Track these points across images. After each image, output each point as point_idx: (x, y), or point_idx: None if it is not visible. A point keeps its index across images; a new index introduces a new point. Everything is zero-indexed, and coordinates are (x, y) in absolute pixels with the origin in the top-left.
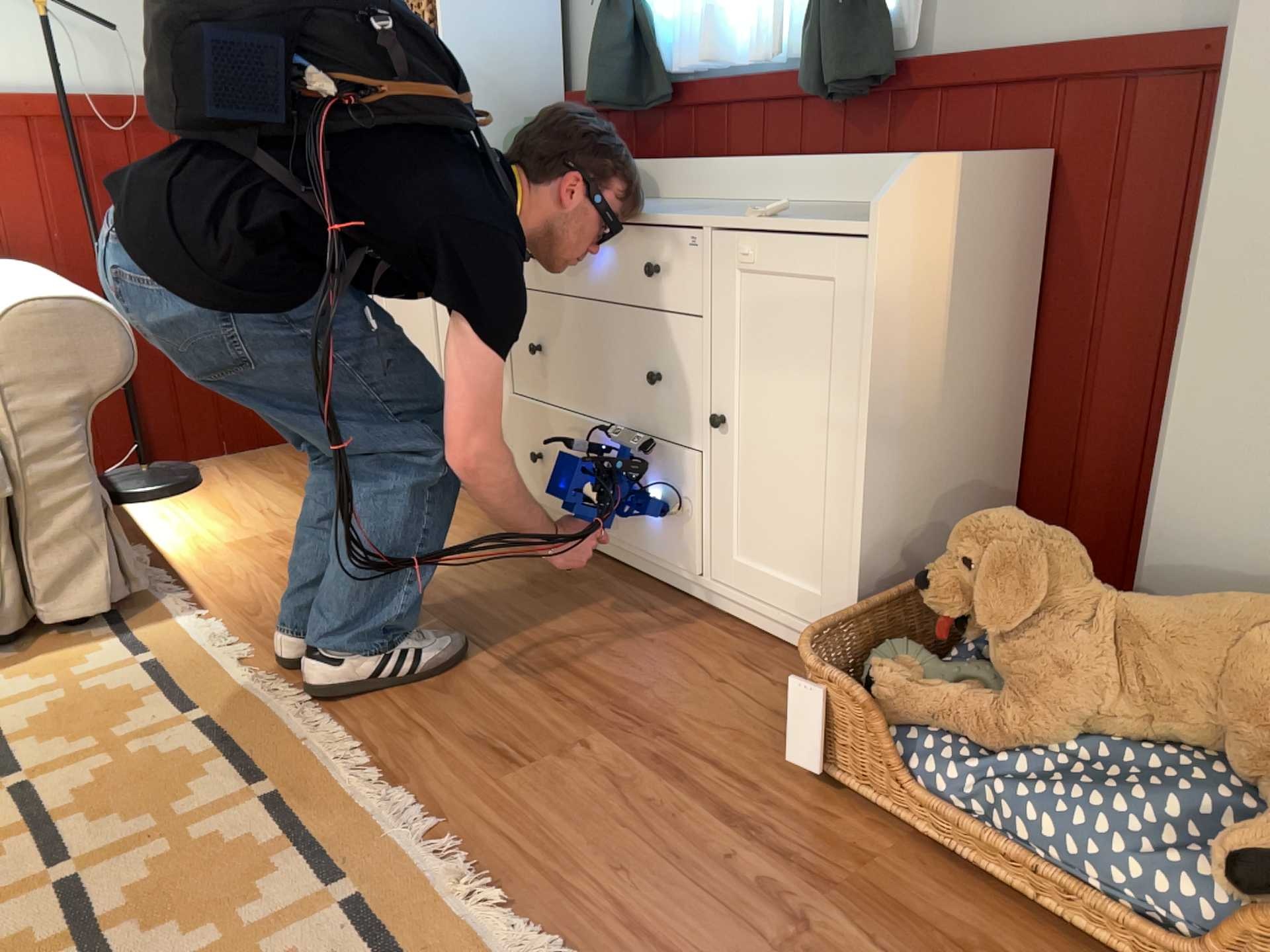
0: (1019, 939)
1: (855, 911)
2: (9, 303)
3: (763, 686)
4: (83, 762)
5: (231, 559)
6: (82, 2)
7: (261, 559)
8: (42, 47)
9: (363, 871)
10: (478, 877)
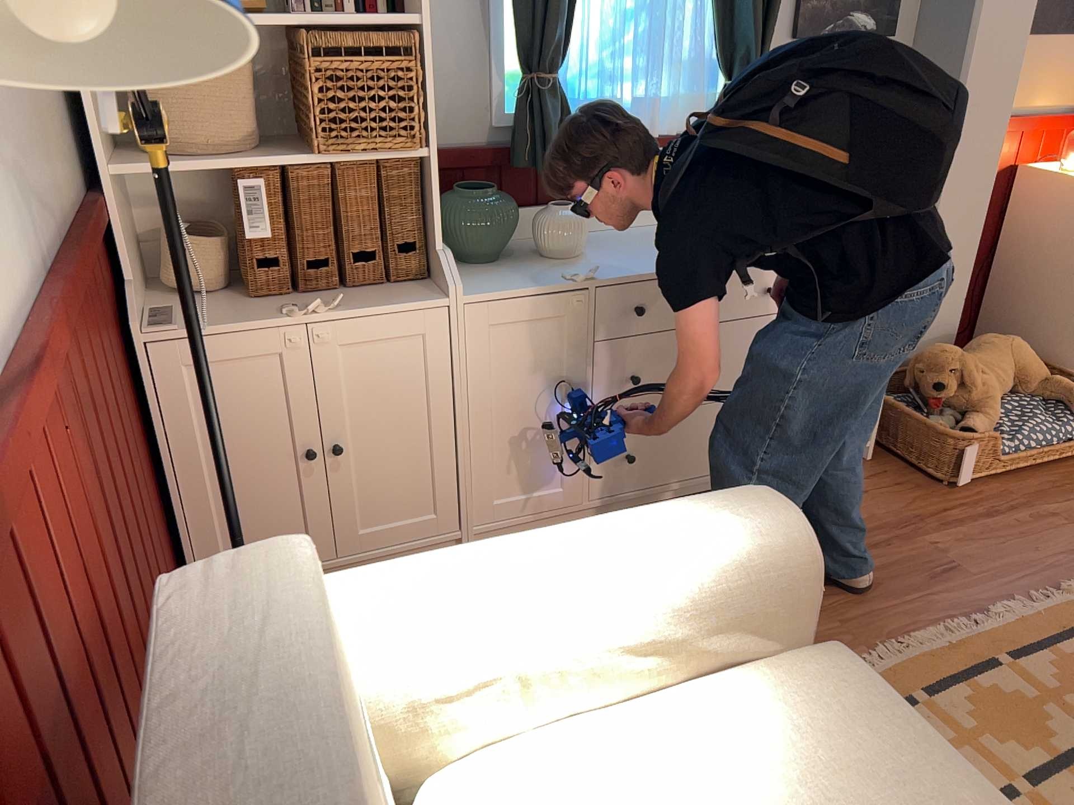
0: (1046, 477)
1: (1043, 502)
2: (770, 537)
3: (869, 482)
4: (989, 755)
5: None
6: None
7: None
8: None
9: (1066, 623)
10: (1055, 590)
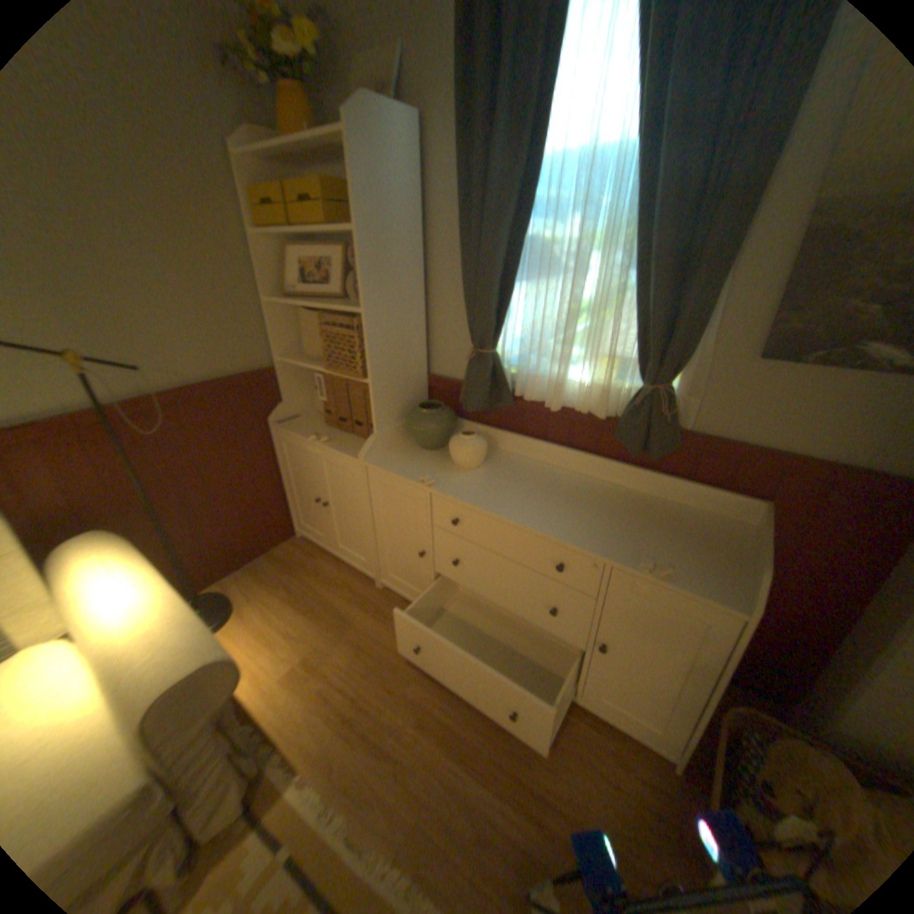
0: None
1: None
2: (140, 689)
3: (640, 788)
4: None
5: (286, 702)
6: (96, 338)
7: (305, 698)
8: (71, 375)
9: None
10: None
